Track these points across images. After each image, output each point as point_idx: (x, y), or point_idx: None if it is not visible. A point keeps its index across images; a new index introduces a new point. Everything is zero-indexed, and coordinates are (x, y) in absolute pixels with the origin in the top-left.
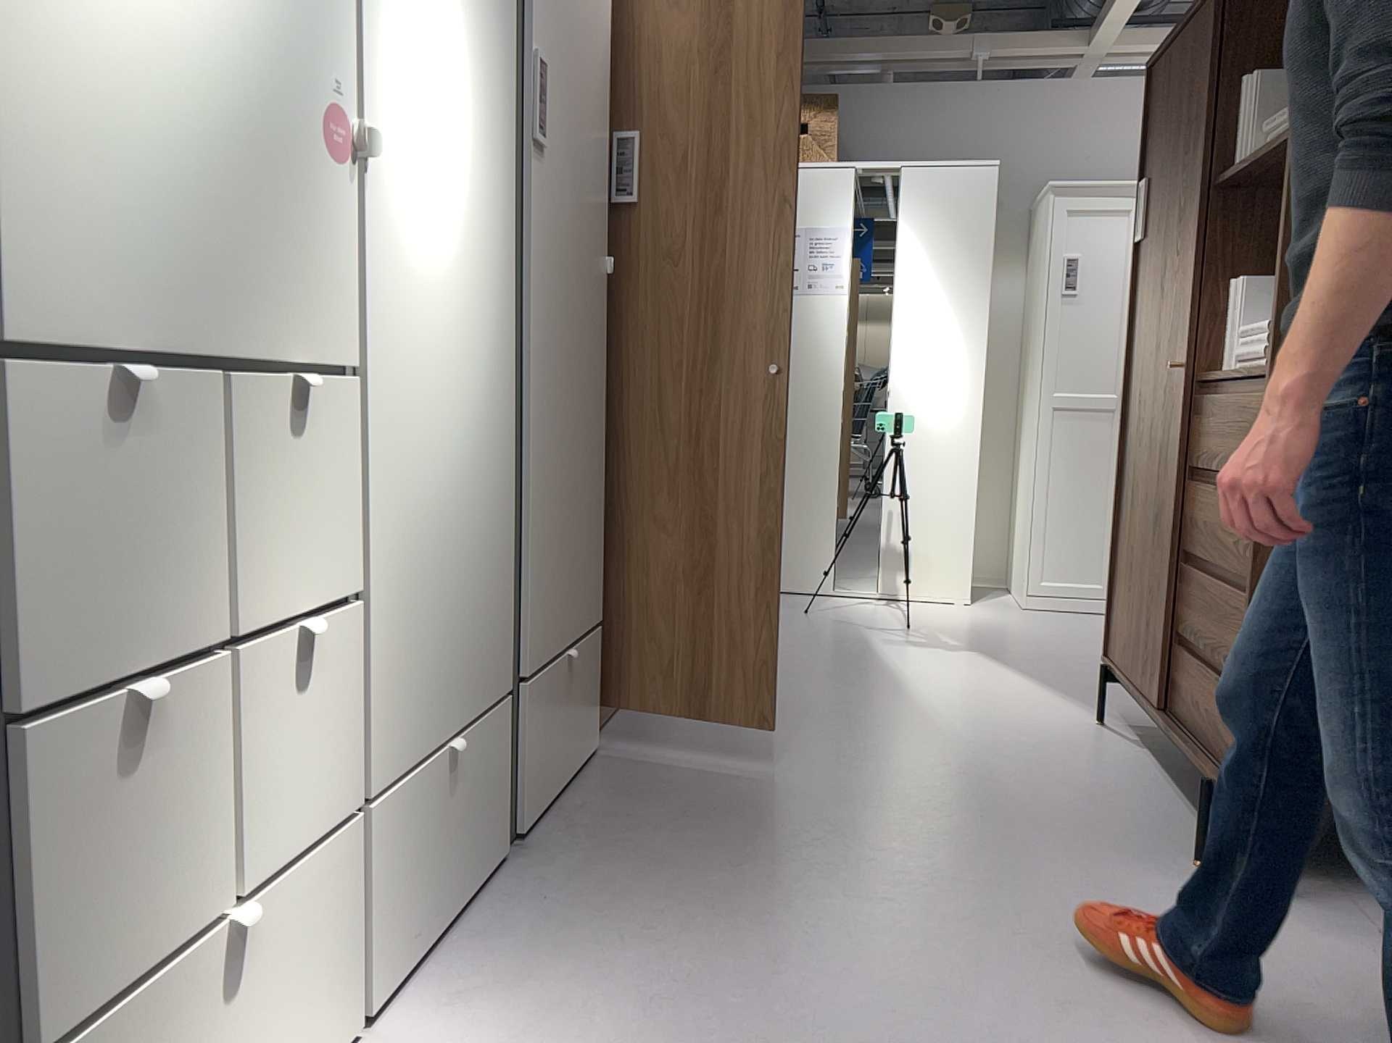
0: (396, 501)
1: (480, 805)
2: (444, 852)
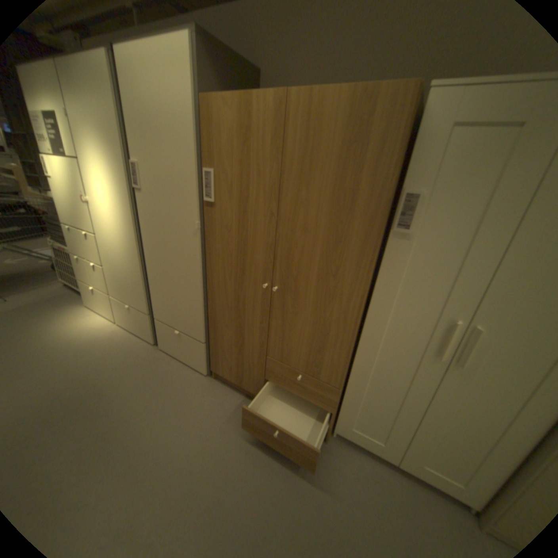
0: (110, 259)
1: (143, 327)
2: (132, 323)
